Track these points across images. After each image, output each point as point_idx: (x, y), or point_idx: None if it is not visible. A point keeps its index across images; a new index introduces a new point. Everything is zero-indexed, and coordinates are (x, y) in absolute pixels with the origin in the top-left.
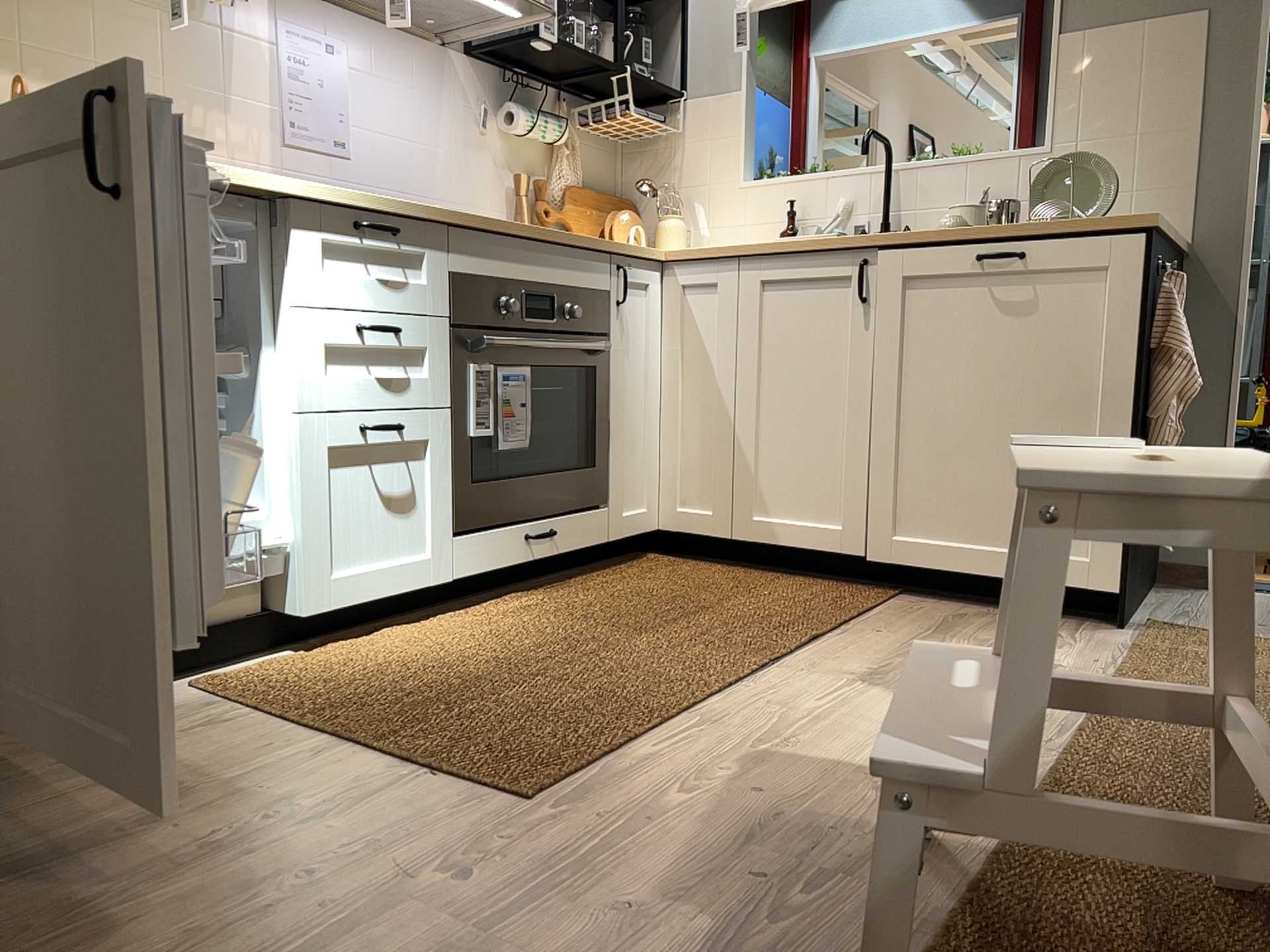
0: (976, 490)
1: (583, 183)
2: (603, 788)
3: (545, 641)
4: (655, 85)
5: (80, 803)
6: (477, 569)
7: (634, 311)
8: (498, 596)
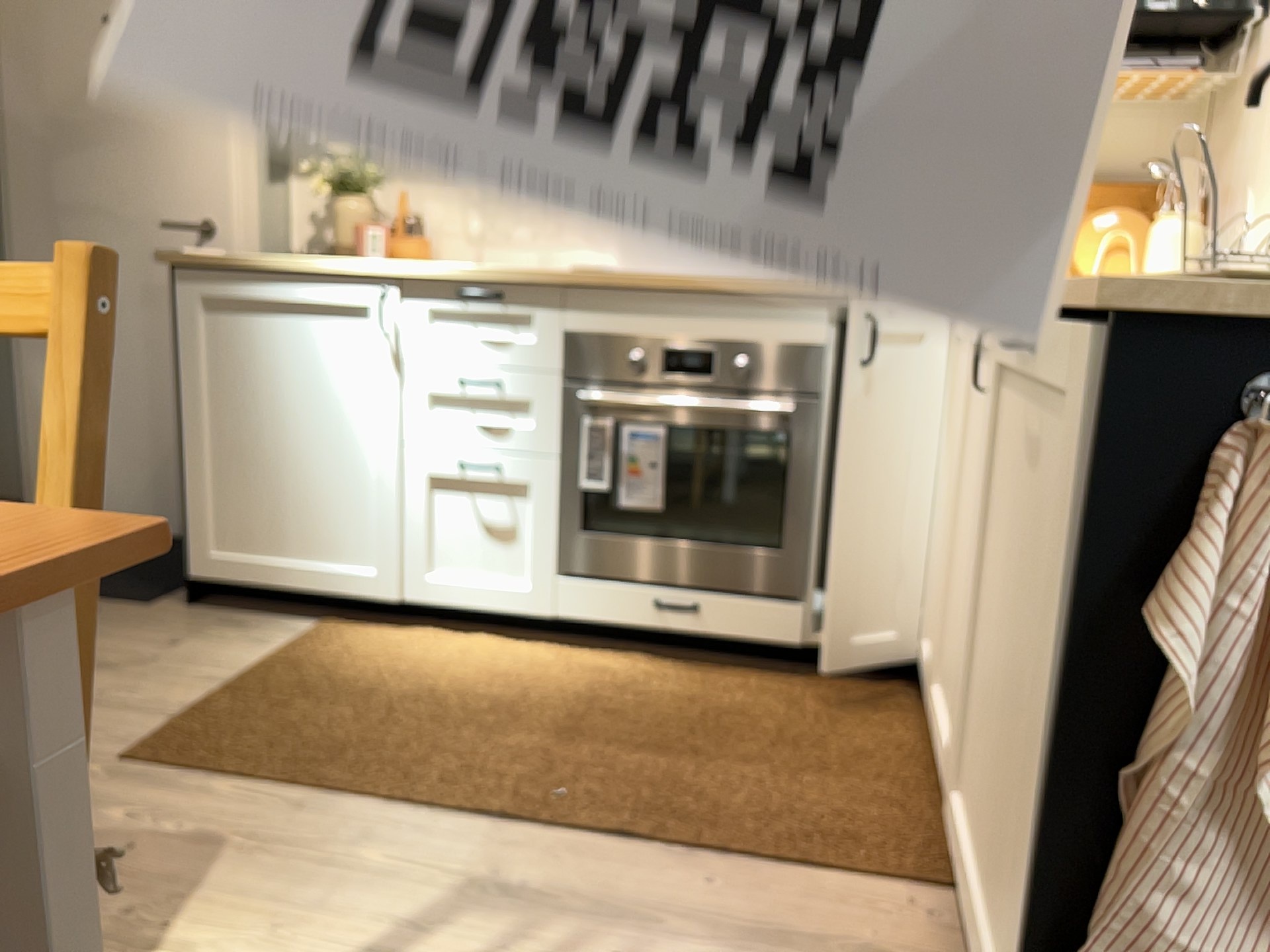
0: (999, 790)
1: (1105, 170)
2: (122, 788)
3: (486, 701)
4: (1174, 13)
5: (128, 649)
6: (585, 618)
7: (887, 372)
8: (640, 656)
